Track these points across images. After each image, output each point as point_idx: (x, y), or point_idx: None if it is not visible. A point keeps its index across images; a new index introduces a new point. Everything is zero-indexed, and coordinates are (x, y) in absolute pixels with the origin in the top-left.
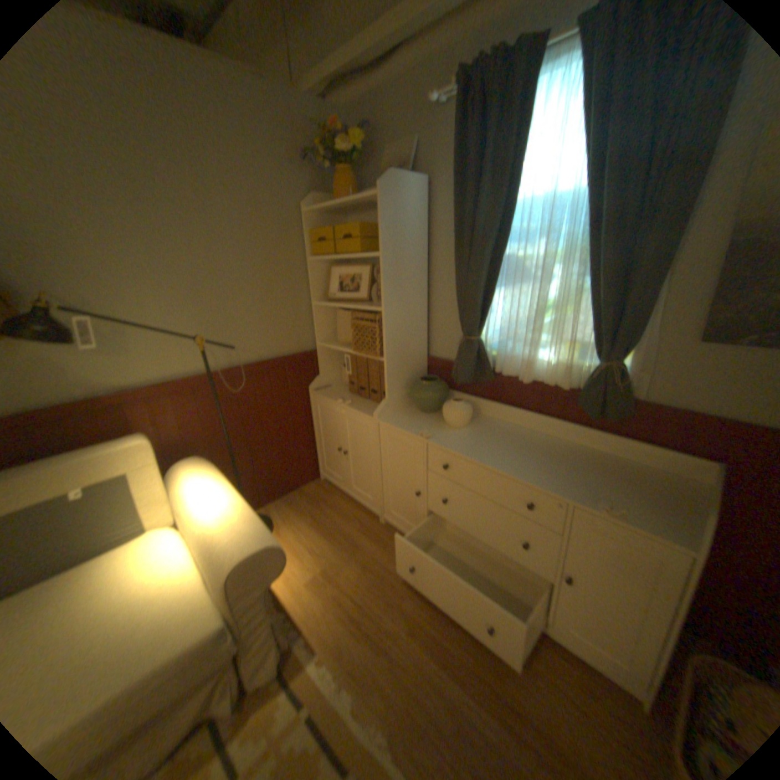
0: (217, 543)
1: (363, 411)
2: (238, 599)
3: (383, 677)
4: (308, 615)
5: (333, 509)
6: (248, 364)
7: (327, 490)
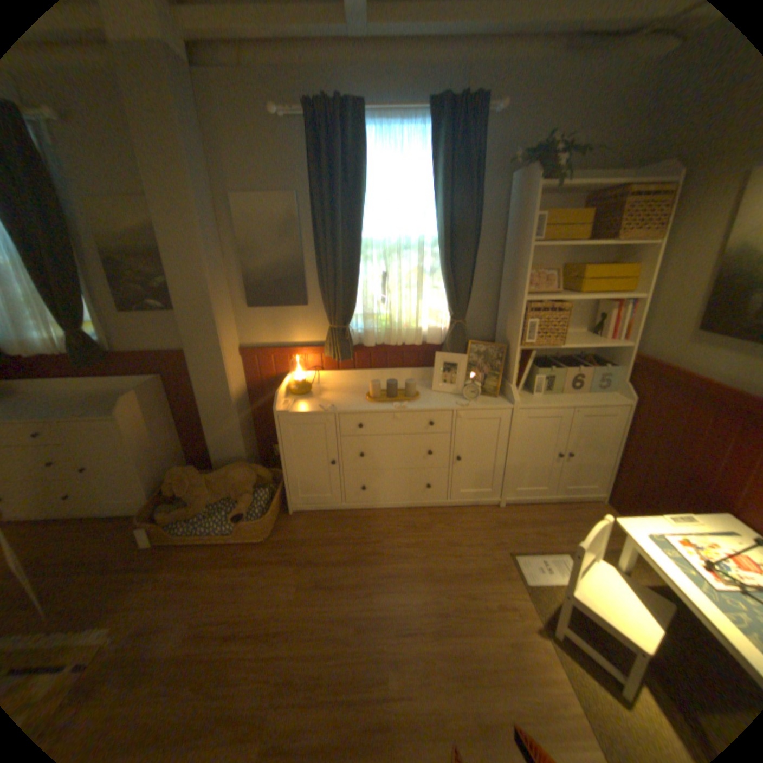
0: None
1: None
2: None
3: None
4: None
5: None
6: None
7: None
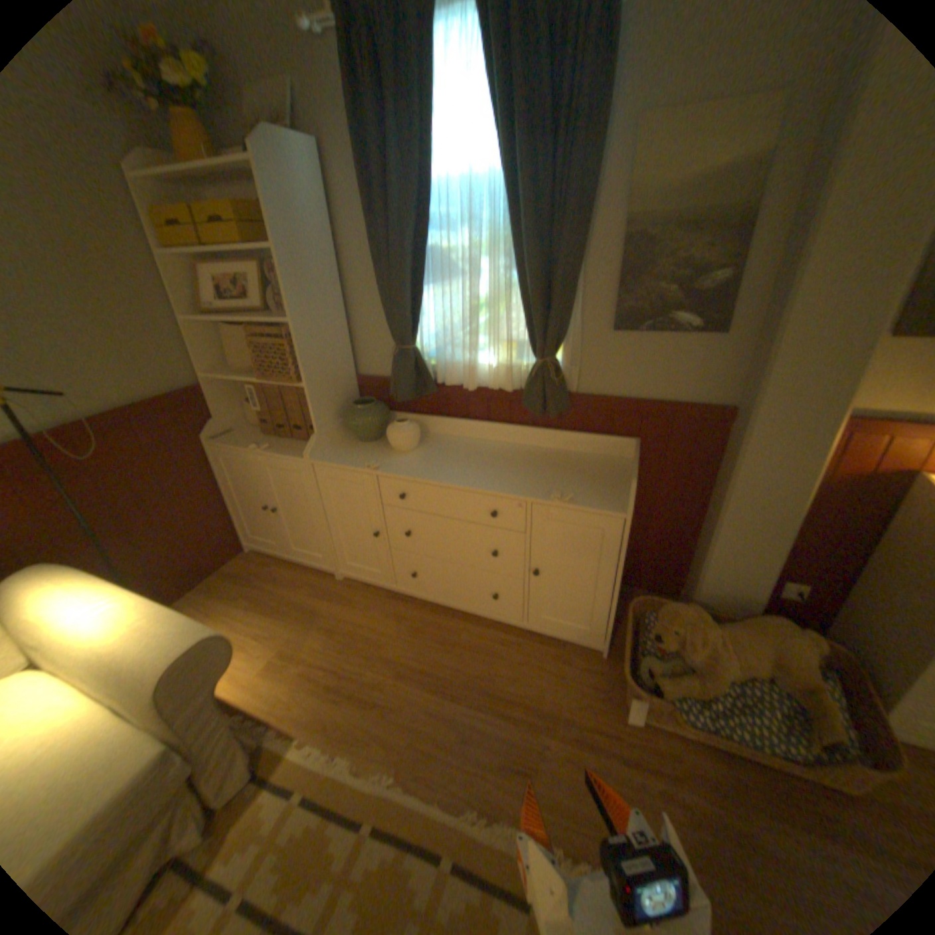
0: (124, 654)
1: (287, 453)
2: (178, 707)
3: (376, 725)
4: (272, 702)
5: (272, 581)
6: (92, 415)
7: (258, 562)
